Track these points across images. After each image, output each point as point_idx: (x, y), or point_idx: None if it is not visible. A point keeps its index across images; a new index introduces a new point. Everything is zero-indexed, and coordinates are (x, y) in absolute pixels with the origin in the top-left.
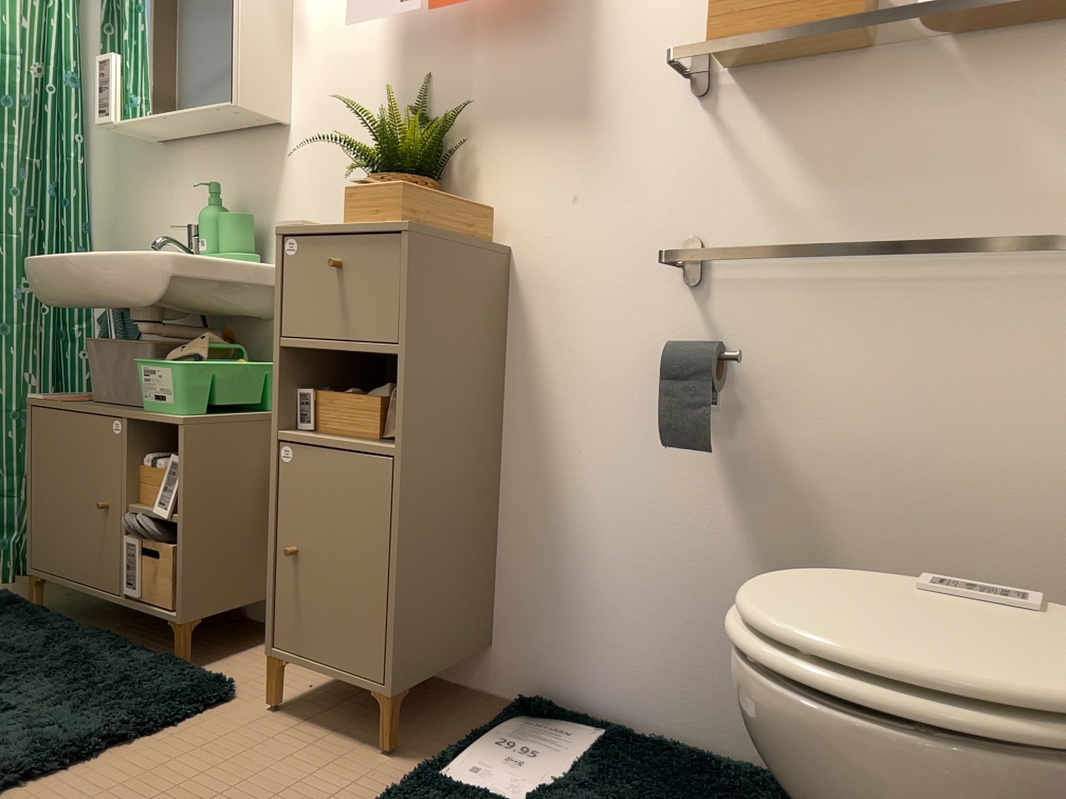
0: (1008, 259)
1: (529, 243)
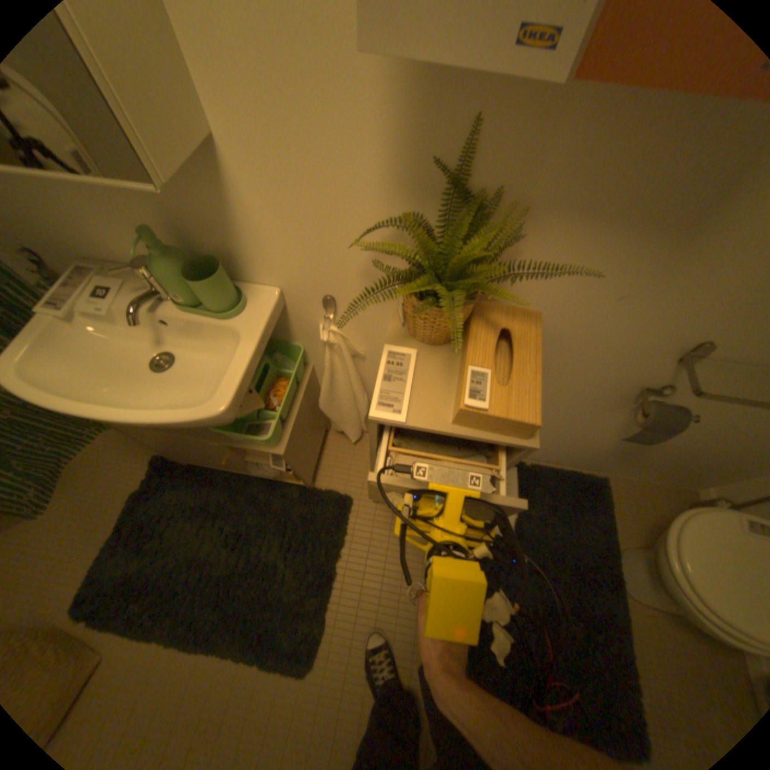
0: None
1: (554, 317)
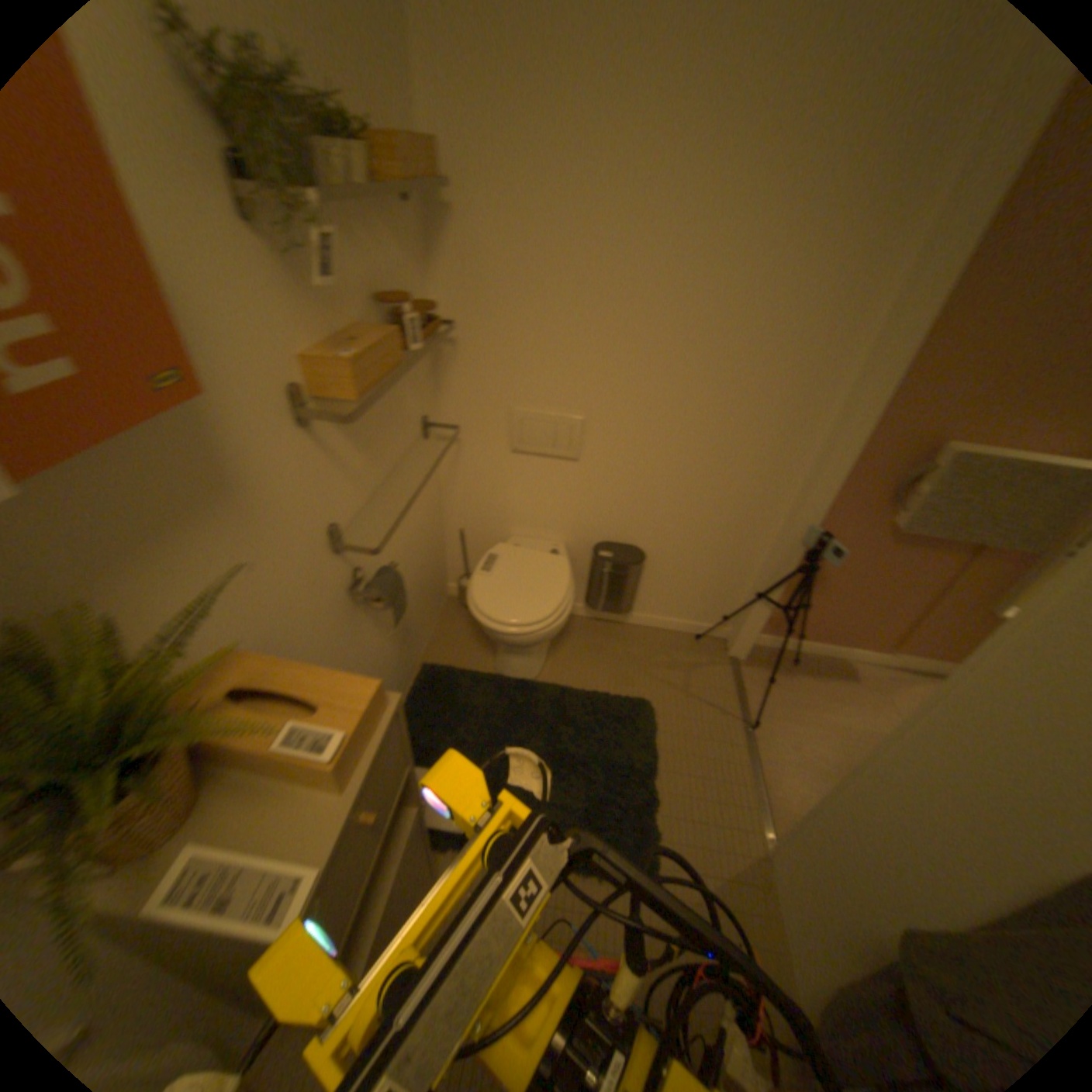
0: (412, 447)
1: (231, 637)
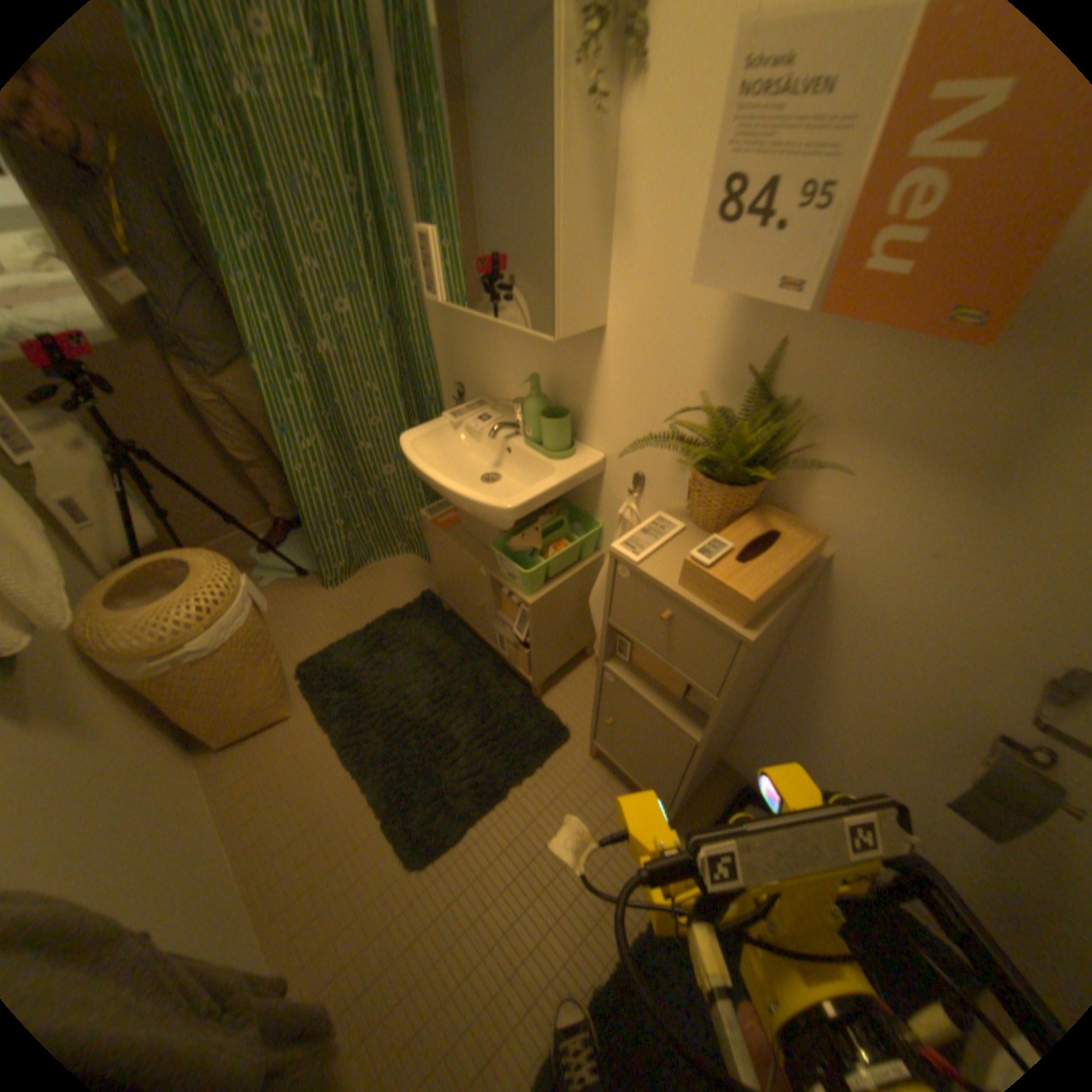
0: None
1: (858, 561)
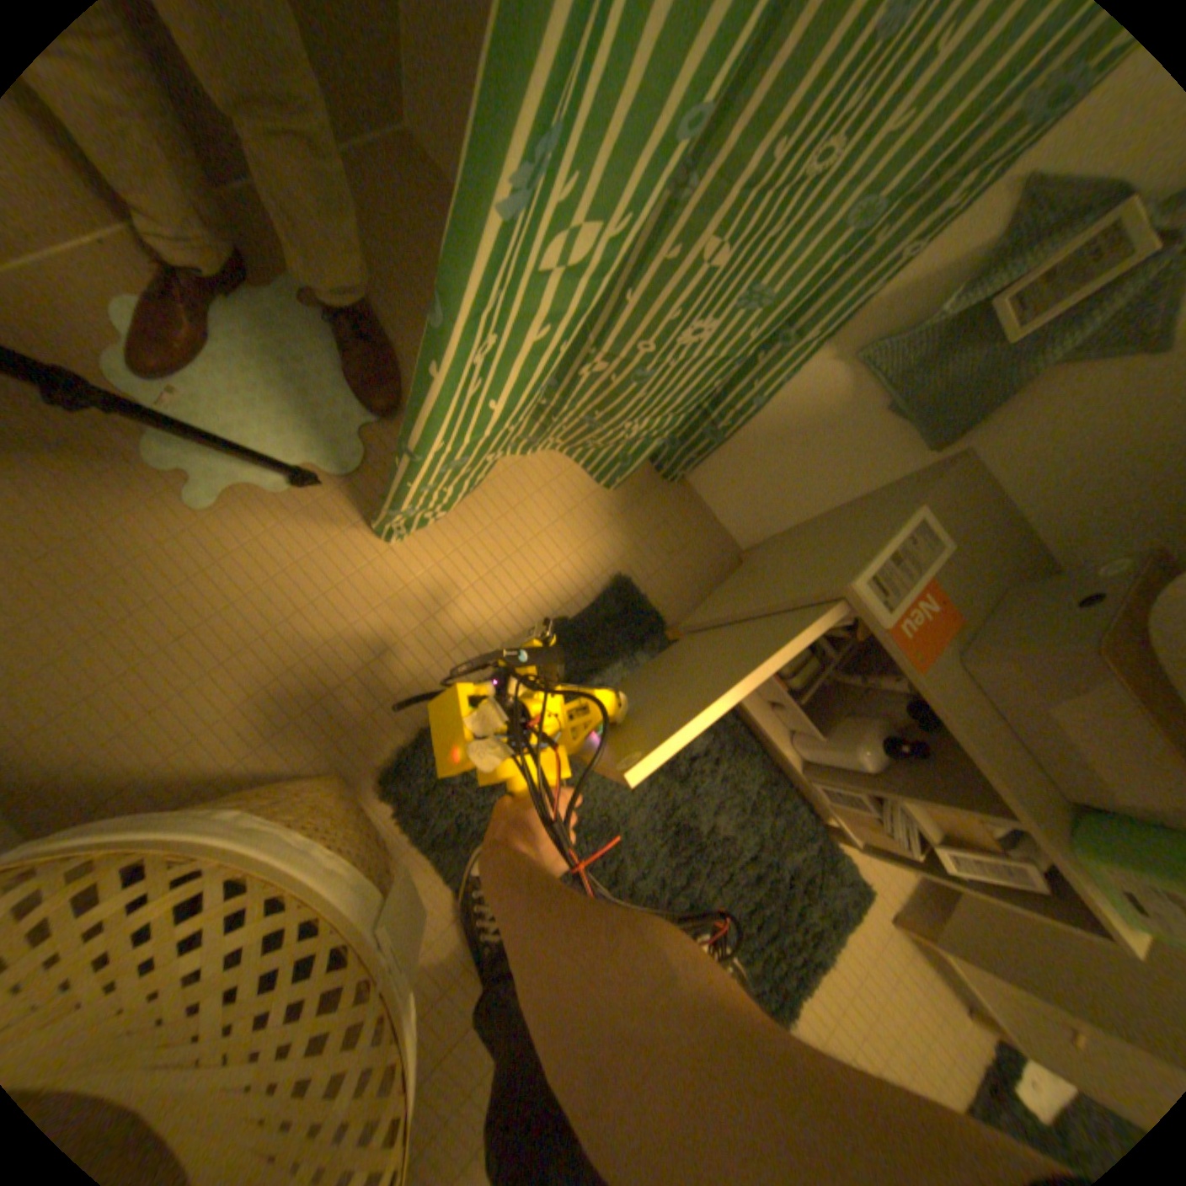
0: None
1: None
